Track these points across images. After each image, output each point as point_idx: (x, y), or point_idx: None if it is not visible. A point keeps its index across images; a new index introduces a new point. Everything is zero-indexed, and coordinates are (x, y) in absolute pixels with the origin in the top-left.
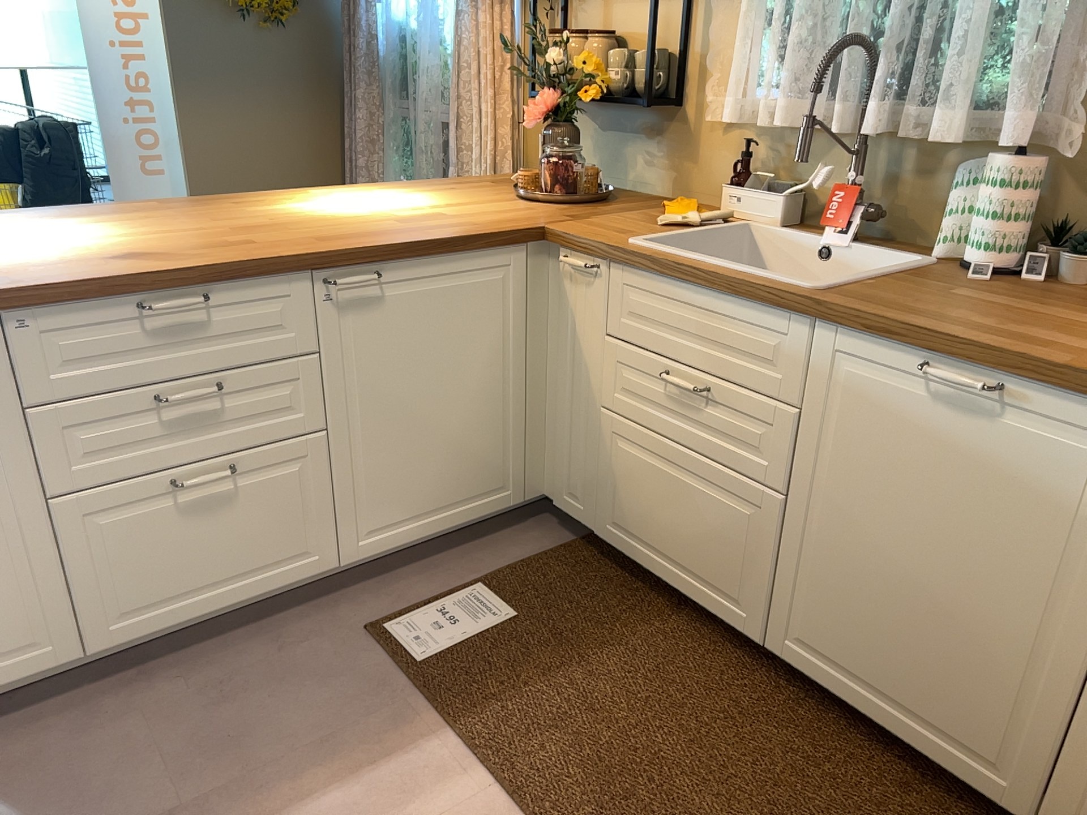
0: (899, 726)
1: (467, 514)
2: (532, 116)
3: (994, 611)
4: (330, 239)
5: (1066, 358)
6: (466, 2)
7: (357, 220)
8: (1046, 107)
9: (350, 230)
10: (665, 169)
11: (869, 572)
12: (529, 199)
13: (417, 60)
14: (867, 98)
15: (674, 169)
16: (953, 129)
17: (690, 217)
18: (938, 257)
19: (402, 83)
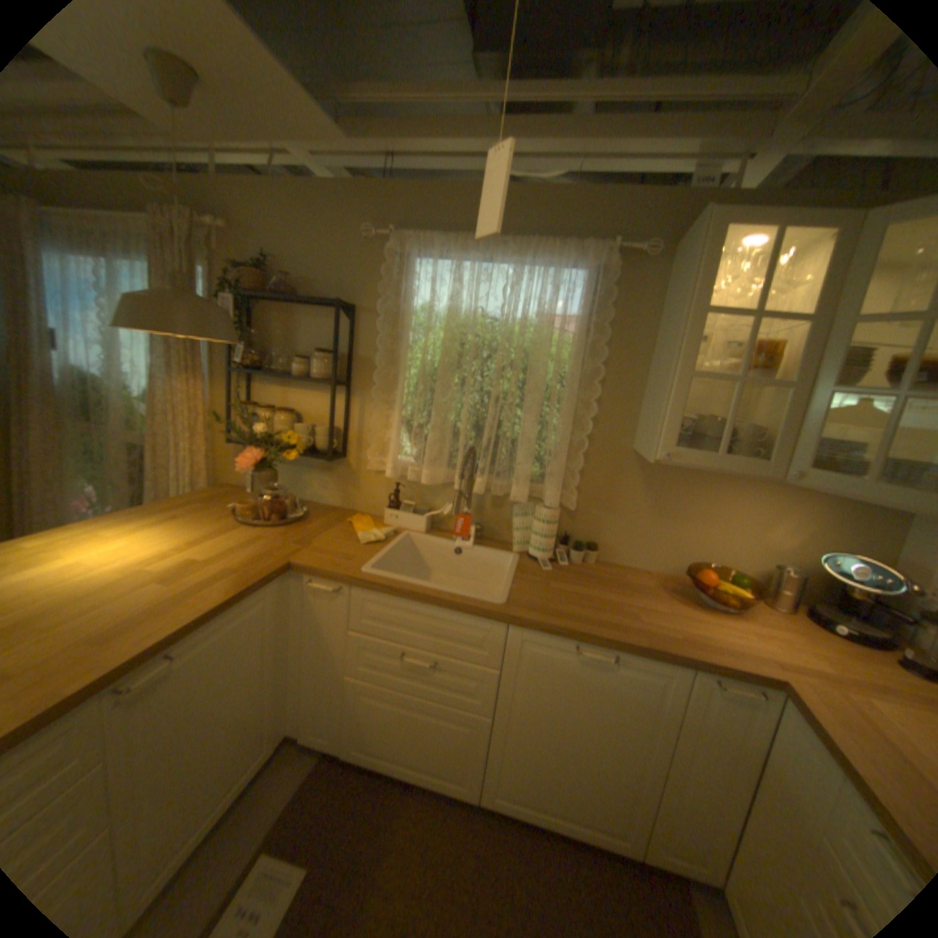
0: (570, 832)
1: (235, 793)
2: (242, 464)
3: (619, 764)
4: (104, 638)
5: (643, 640)
6: (158, 369)
7: (112, 592)
8: (559, 485)
9: (118, 614)
10: (335, 490)
11: (548, 755)
12: (250, 524)
13: (98, 397)
14: (472, 471)
15: (343, 492)
16: (524, 495)
17: (376, 533)
18: (517, 551)
19: (80, 410)
